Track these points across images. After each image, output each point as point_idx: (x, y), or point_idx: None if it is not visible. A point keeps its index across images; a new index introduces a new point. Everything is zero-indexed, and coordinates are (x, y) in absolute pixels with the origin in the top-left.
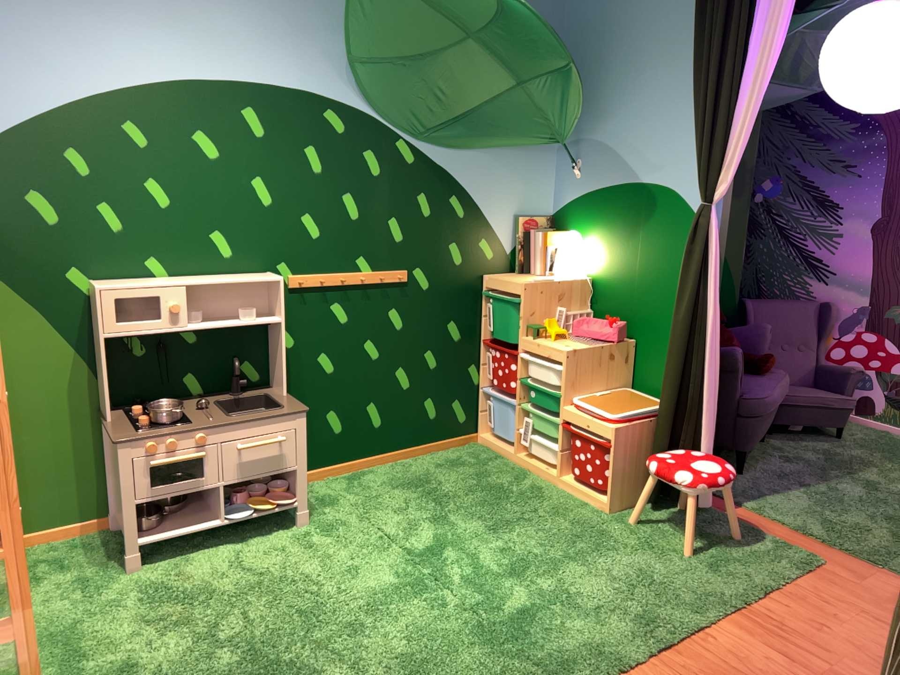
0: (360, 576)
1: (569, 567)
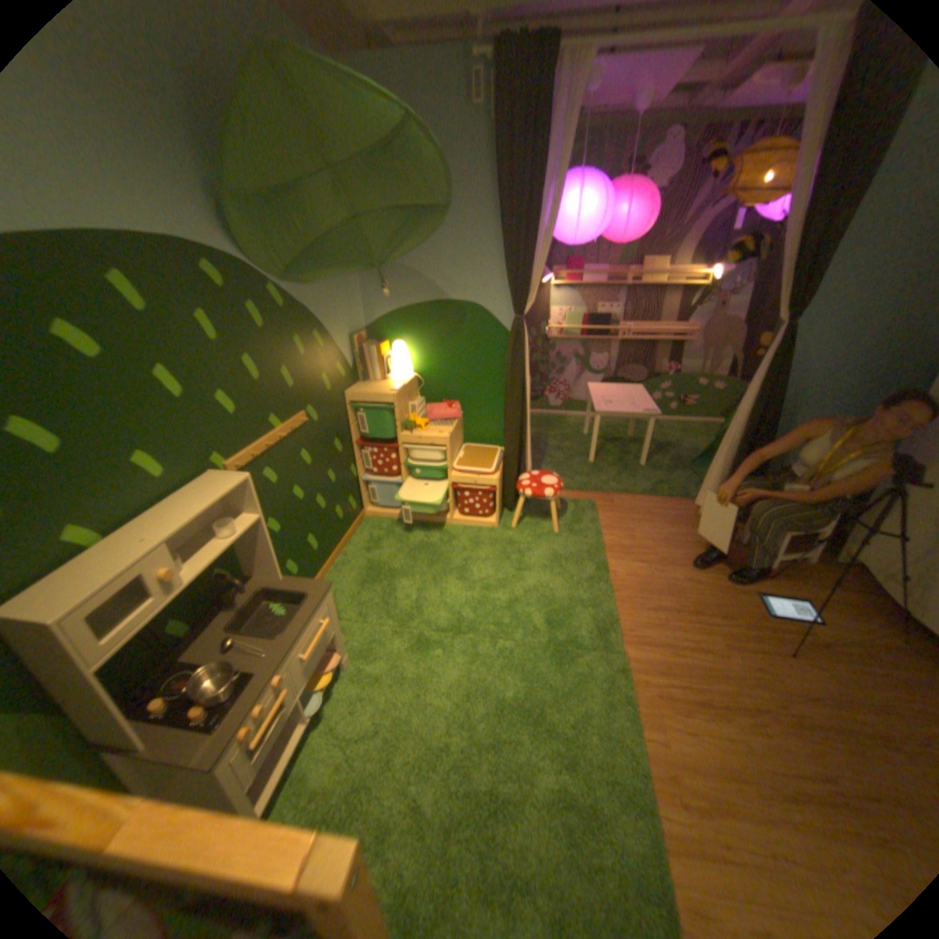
0: (440, 673)
1: (525, 576)
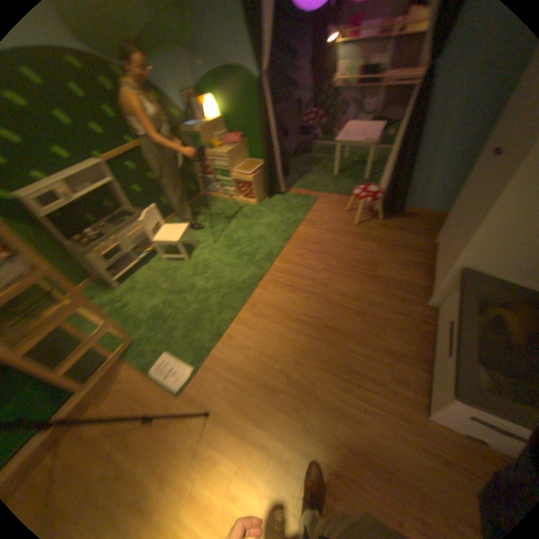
0: (196, 256)
1: (255, 227)
